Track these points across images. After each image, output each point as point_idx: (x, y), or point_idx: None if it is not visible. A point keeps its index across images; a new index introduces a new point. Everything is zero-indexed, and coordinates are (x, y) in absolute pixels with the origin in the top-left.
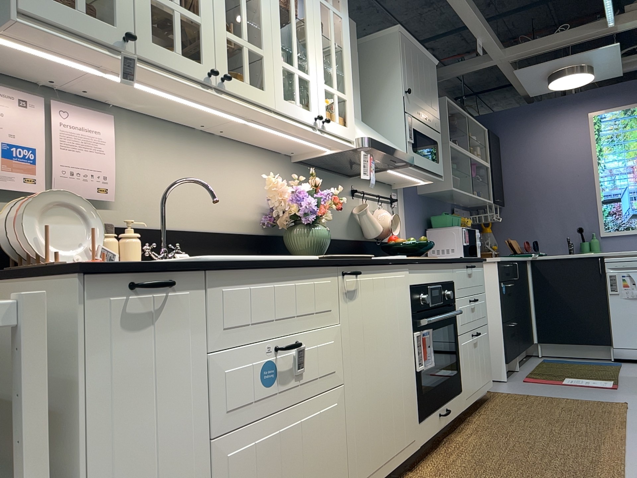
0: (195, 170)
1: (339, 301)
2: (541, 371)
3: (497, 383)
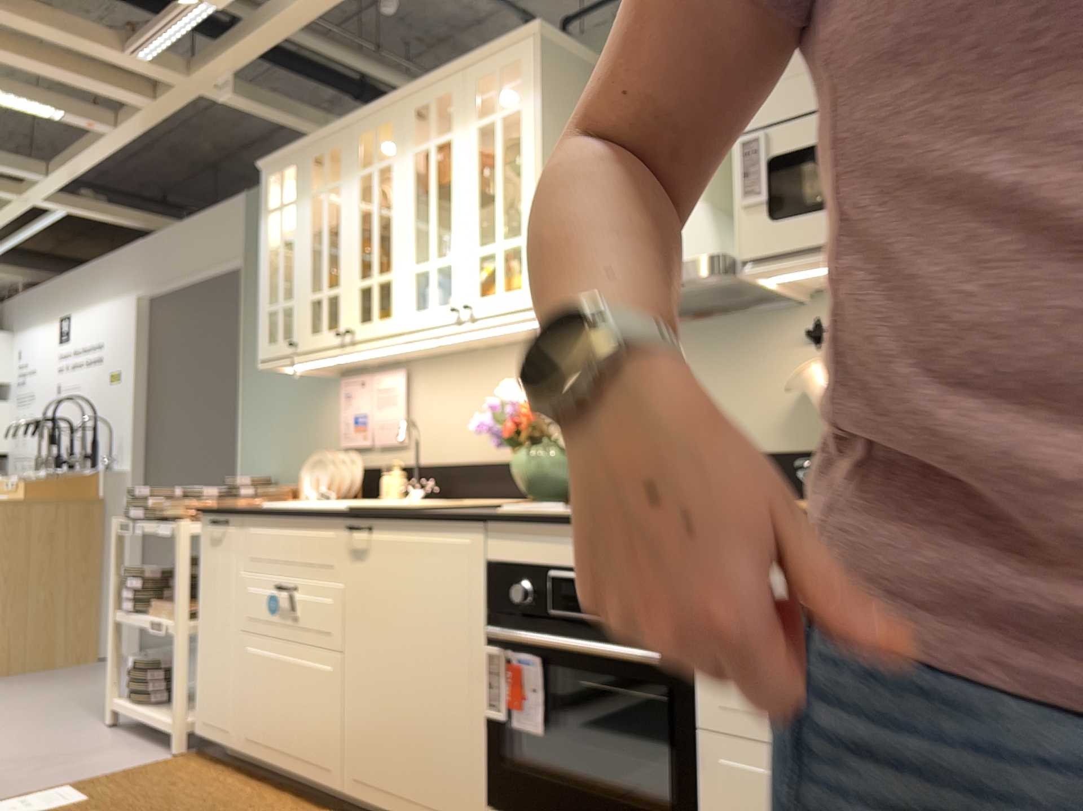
0: (475, 393)
1: (343, 558)
2: None
3: None
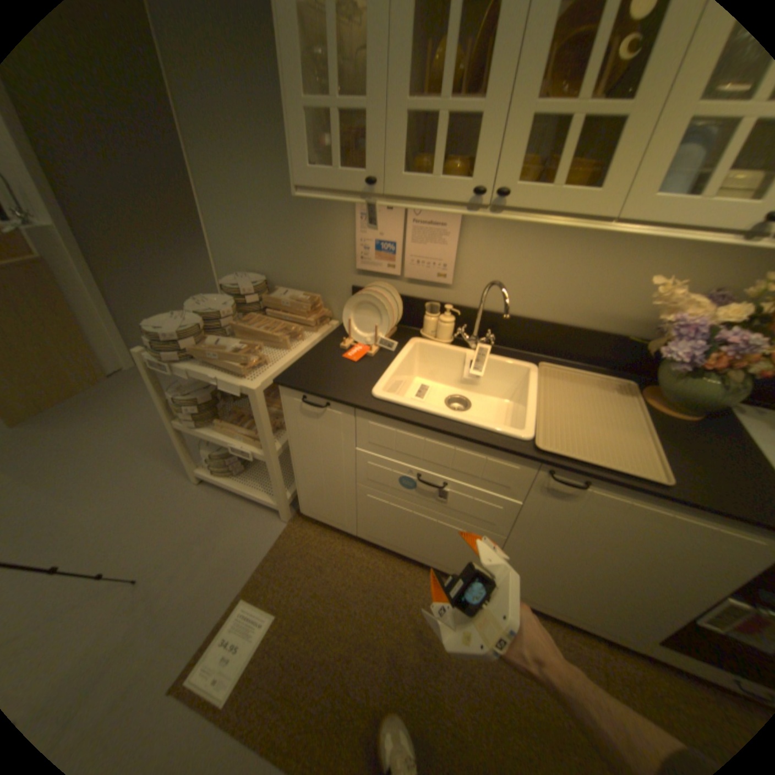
0: (561, 254)
1: (530, 488)
2: None
3: None
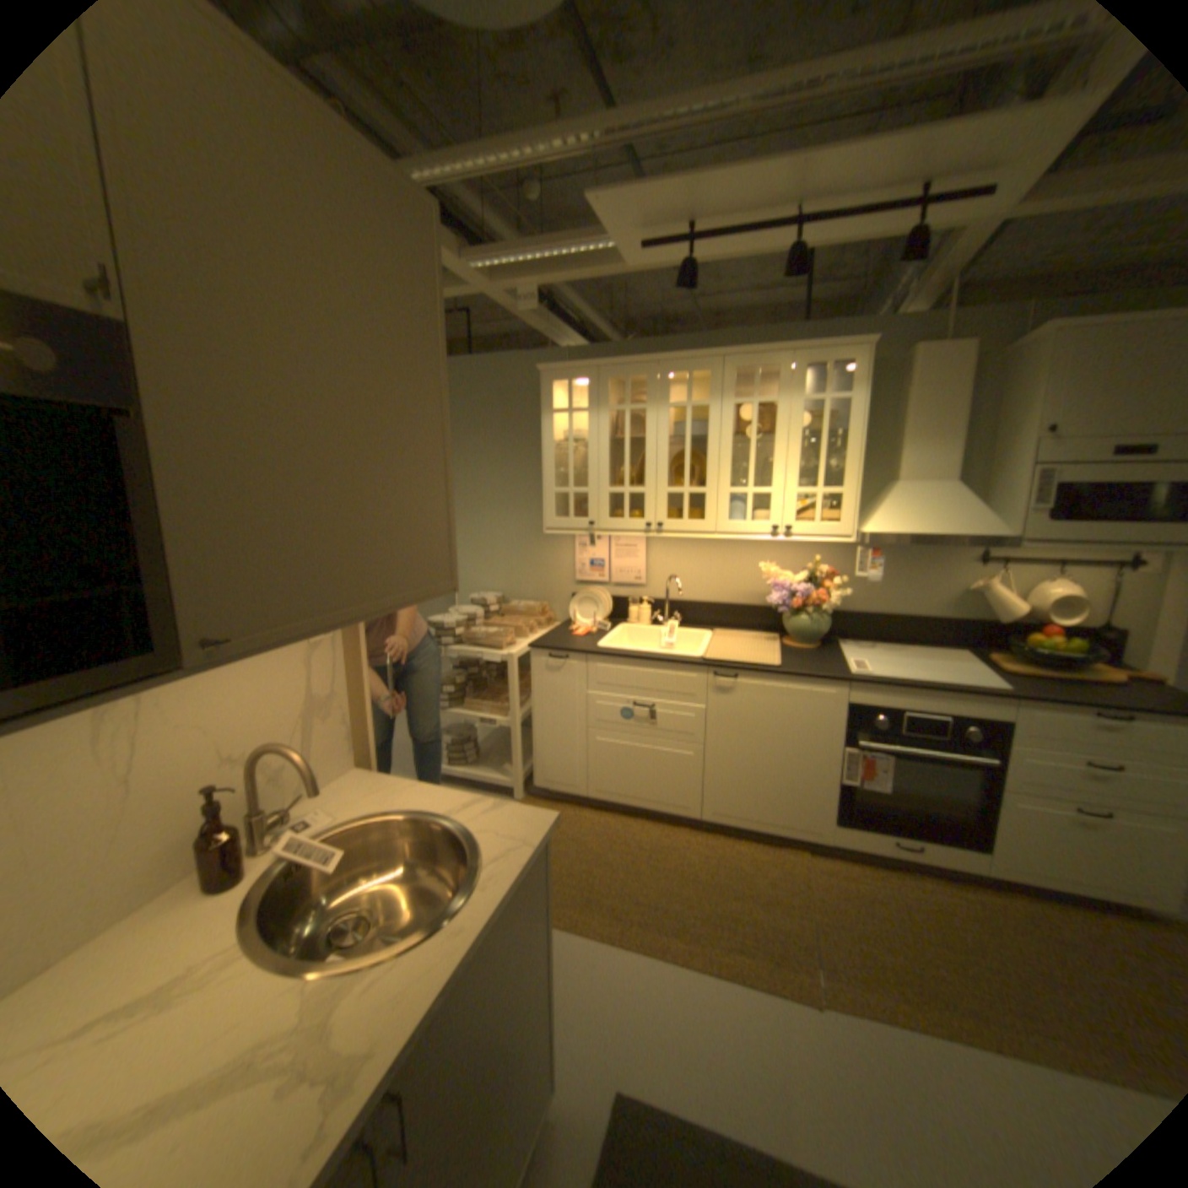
0: (711, 559)
1: (707, 692)
2: None
3: None
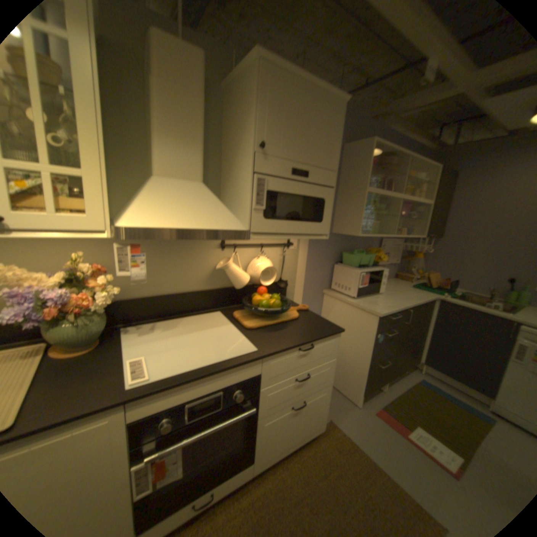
0: None
1: None
2: (404, 404)
3: (350, 409)
